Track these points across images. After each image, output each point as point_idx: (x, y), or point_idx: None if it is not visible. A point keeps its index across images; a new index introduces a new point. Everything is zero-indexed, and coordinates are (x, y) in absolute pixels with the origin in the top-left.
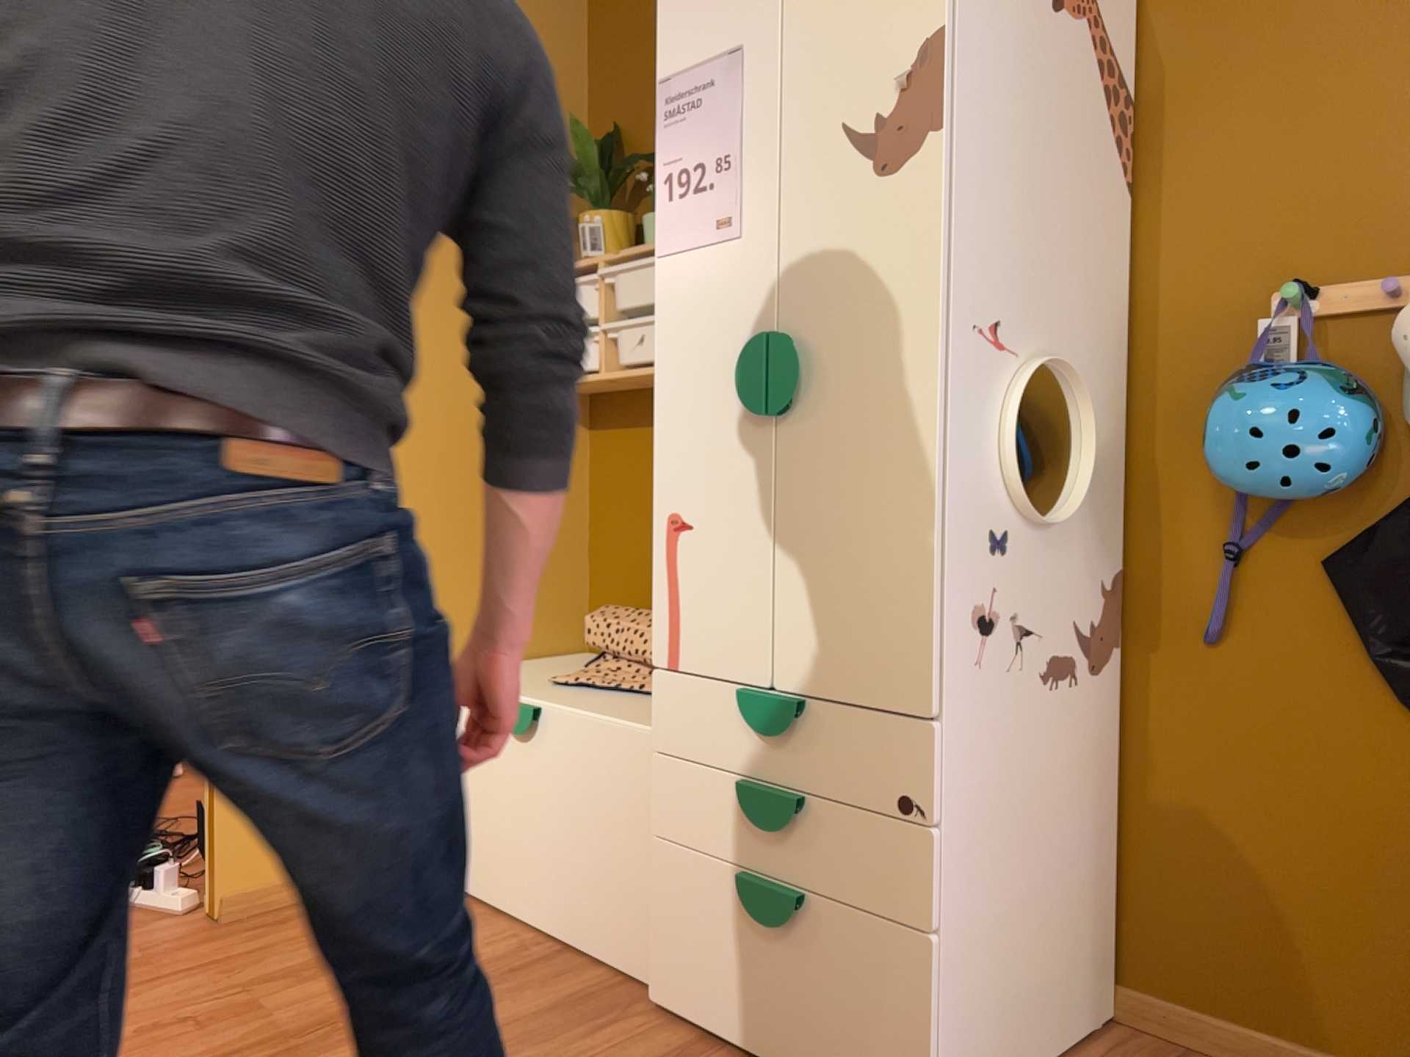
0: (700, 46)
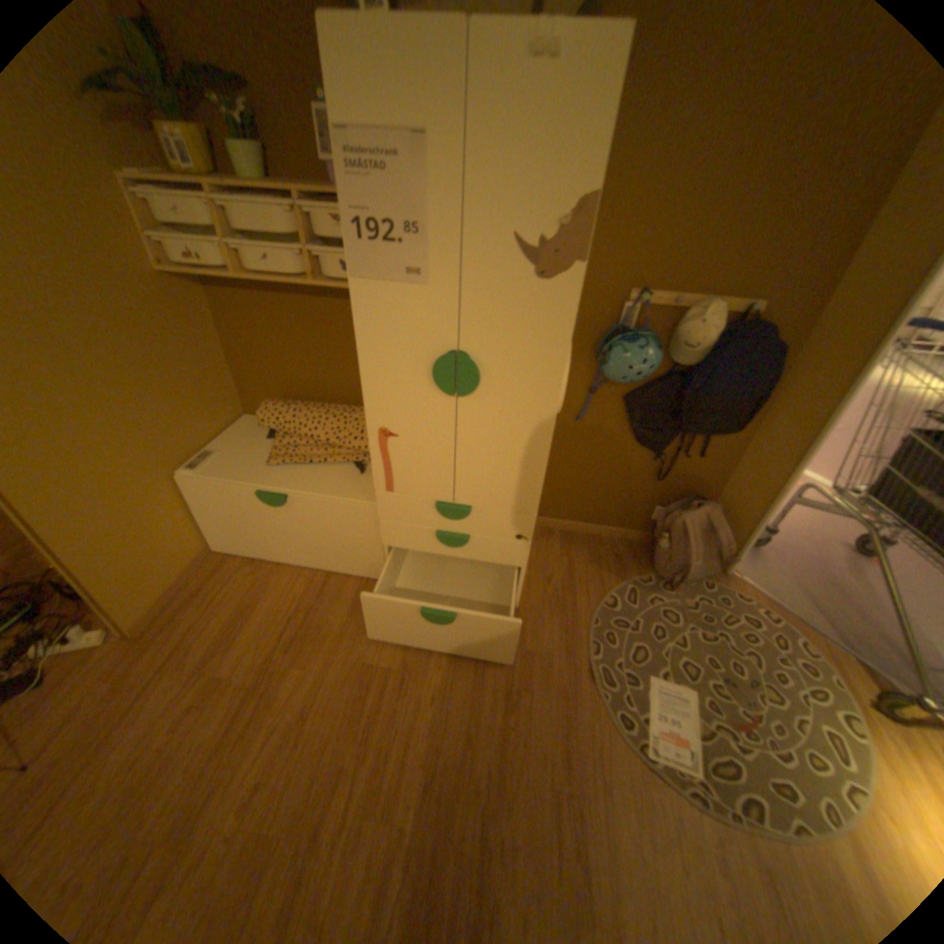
0: (377, 106)
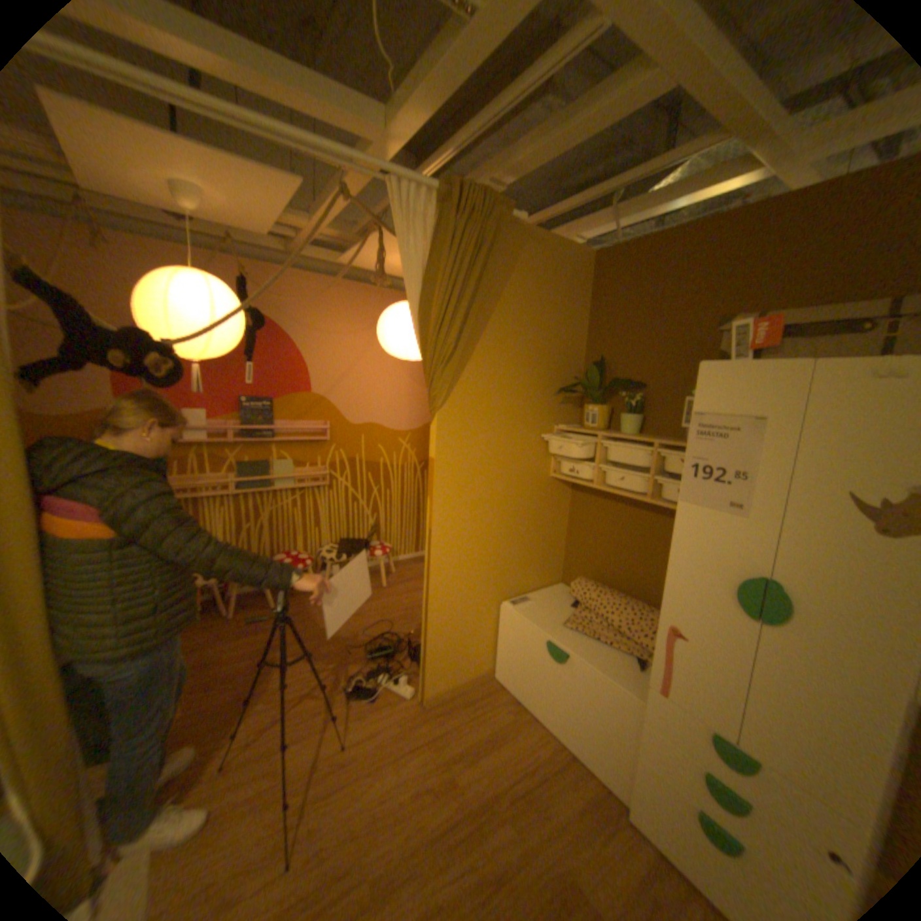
0: (730, 404)
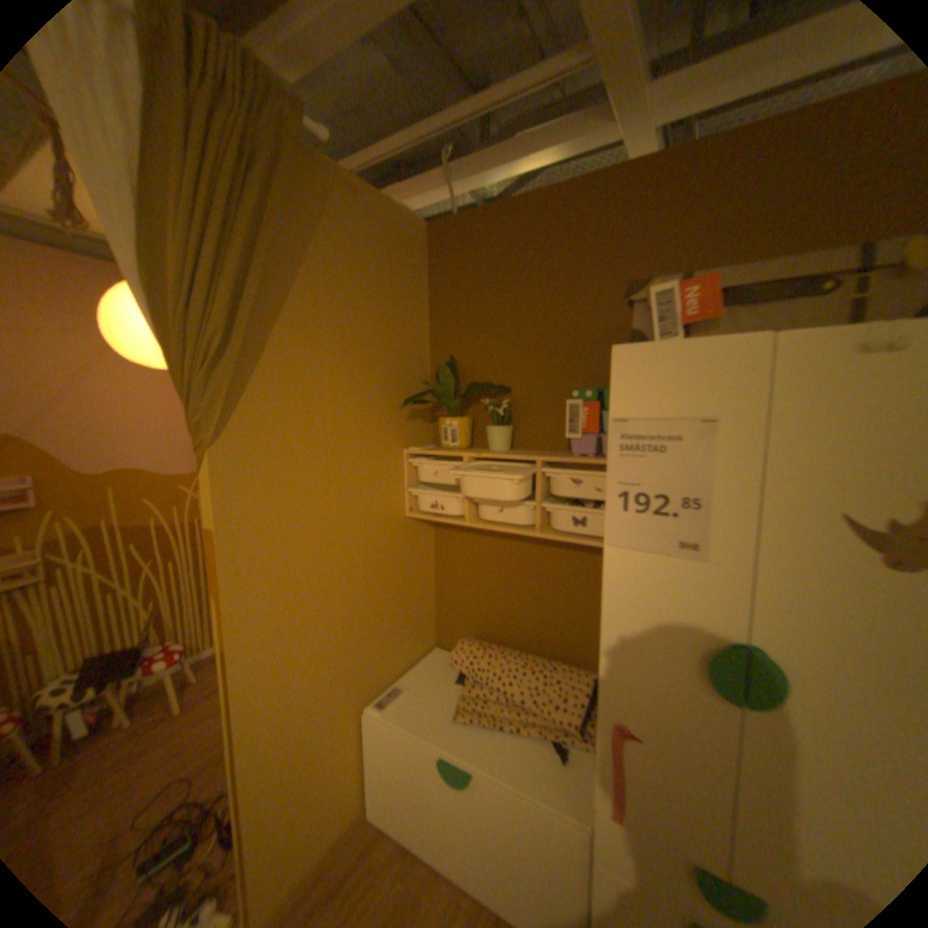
0: (662, 402)
